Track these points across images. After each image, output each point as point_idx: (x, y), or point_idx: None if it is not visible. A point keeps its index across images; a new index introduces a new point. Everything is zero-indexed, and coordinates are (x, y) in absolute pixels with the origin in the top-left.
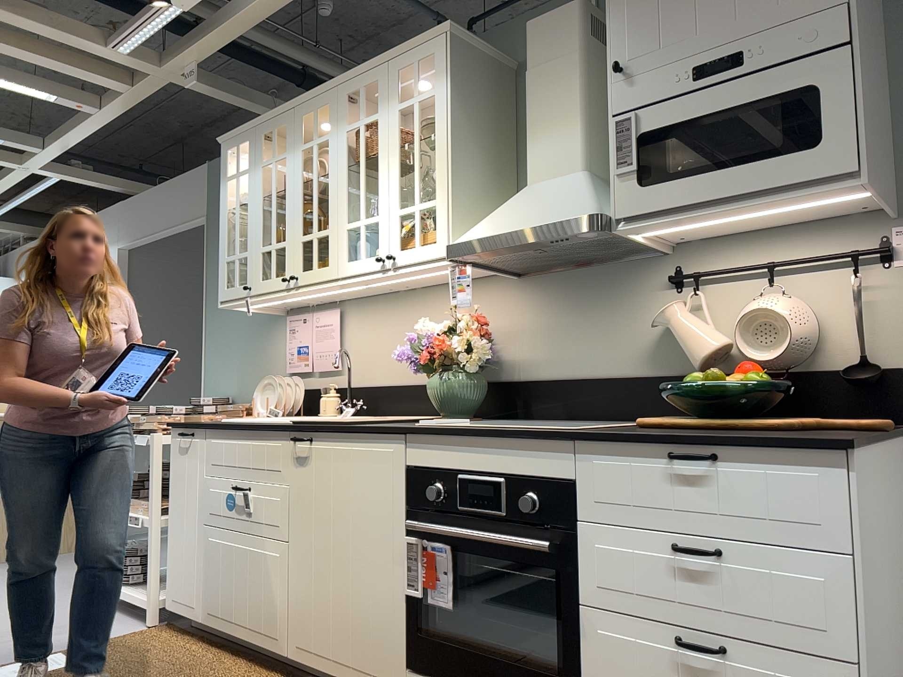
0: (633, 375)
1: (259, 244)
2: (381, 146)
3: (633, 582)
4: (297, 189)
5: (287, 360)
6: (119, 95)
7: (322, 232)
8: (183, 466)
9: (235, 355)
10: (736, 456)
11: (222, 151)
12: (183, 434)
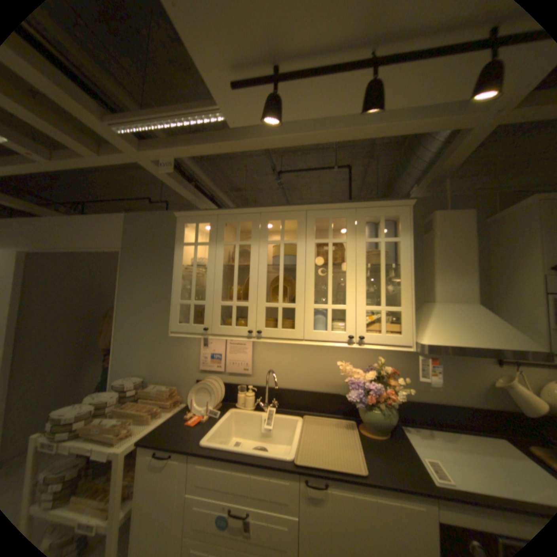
0: (474, 407)
1: (220, 298)
2: (350, 260)
3: None
4: (263, 268)
5: (202, 360)
6: (74, 152)
7: (289, 304)
8: (155, 482)
9: (146, 348)
10: None
11: (177, 220)
12: (159, 458)
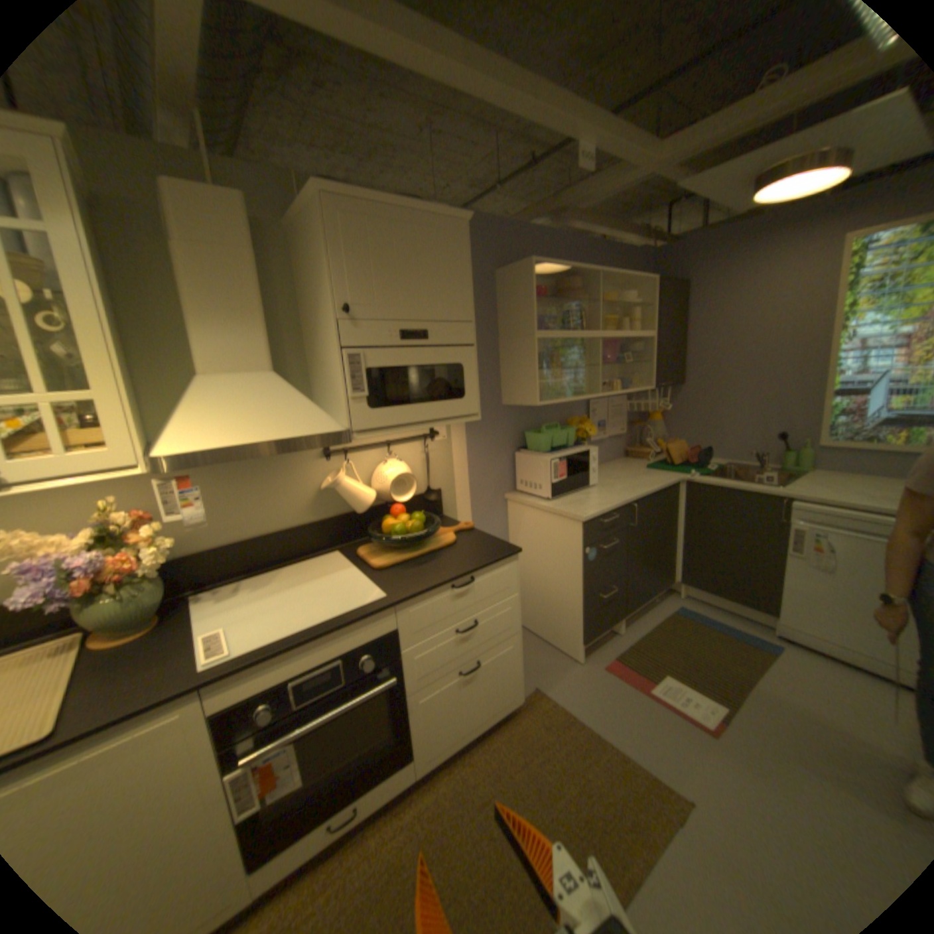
0: (300, 524)
1: None
2: None
3: (436, 663)
4: None
5: None
6: None
7: None
8: None
9: None
10: (480, 573)
11: None
12: None
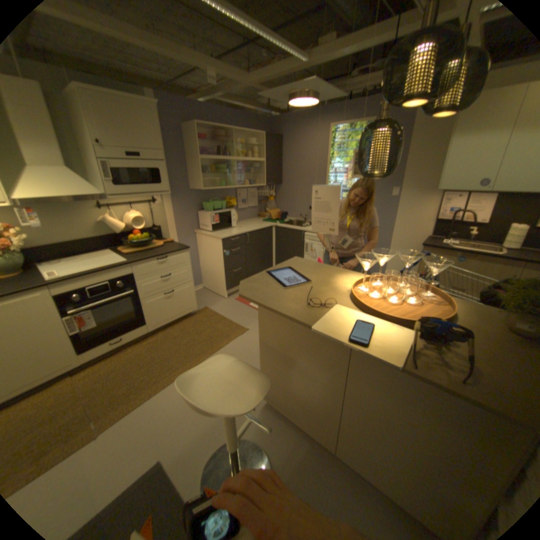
0: (89, 237)
1: None
2: None
3: (153, 288)
4: None
5: None
6: None
7: None
8: None
9: None
10: (170, 255)
11: None
12: None
